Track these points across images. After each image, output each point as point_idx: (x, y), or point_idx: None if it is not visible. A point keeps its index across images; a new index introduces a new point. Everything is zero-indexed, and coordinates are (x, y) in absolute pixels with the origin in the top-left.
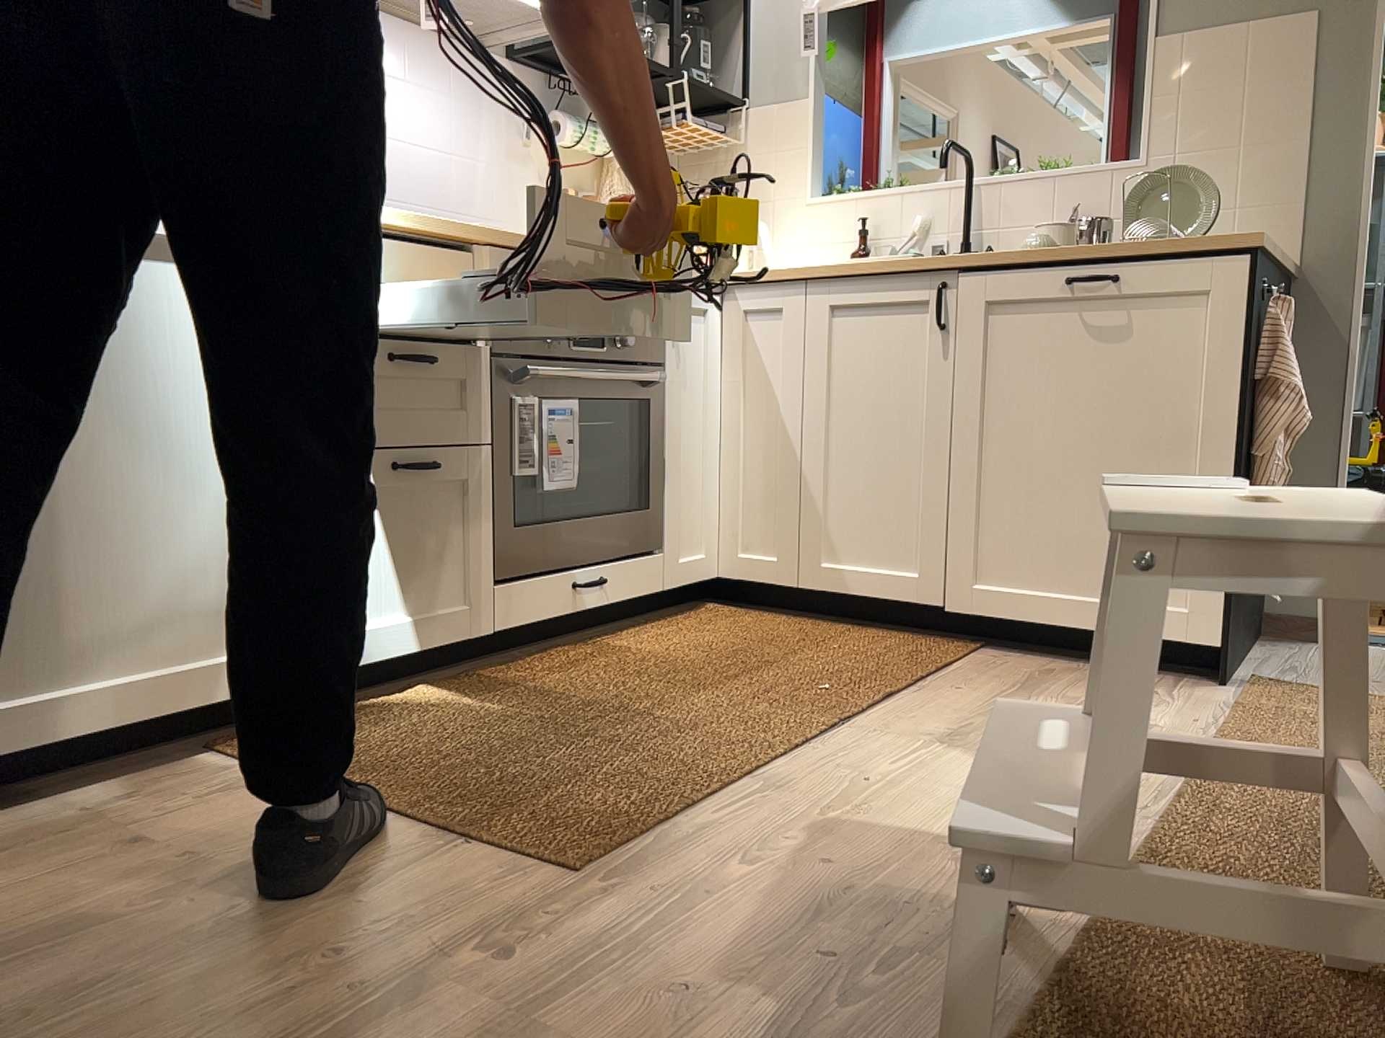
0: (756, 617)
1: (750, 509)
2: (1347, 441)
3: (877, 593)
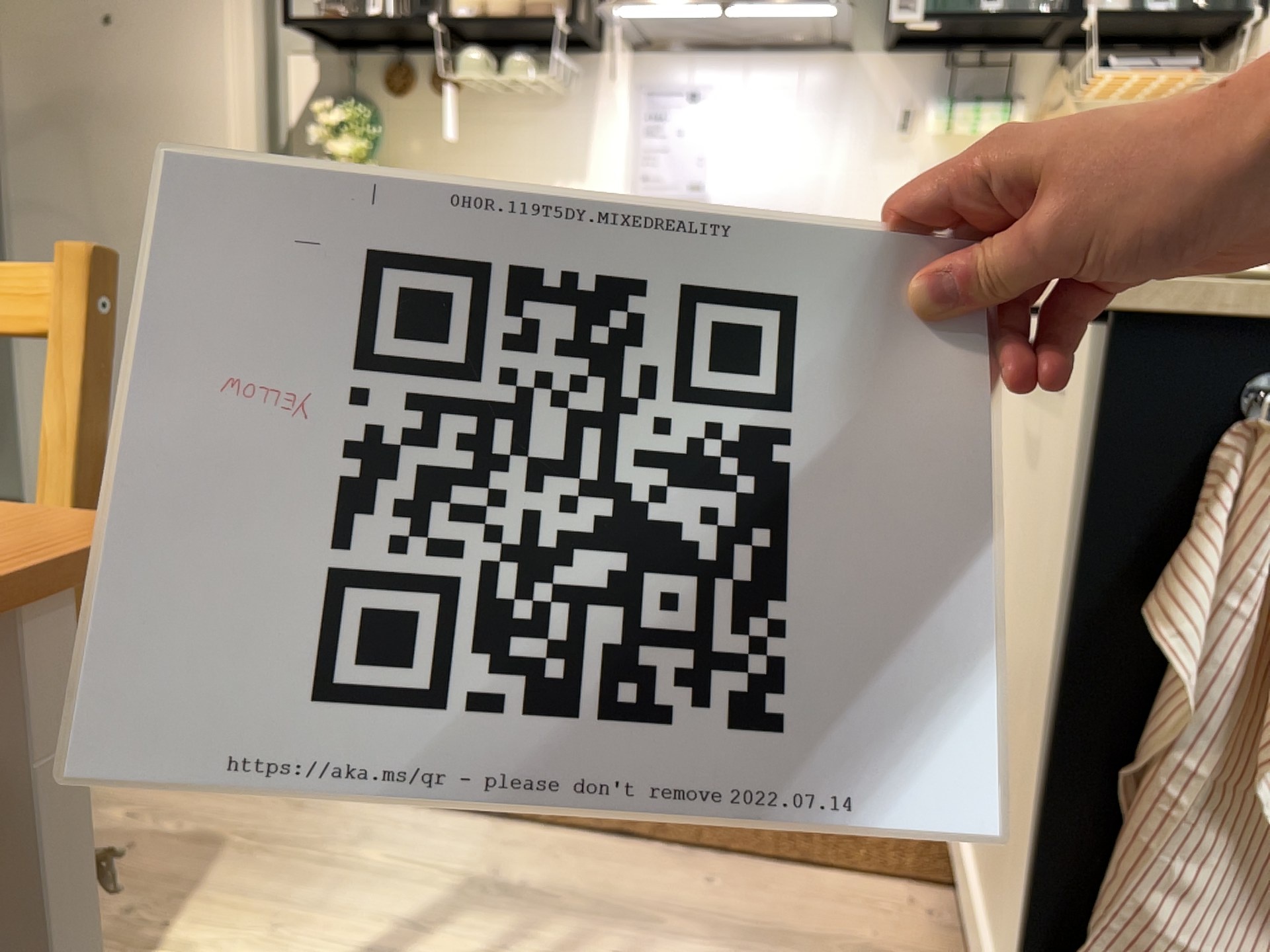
0: None
1: None
2: None
3: None
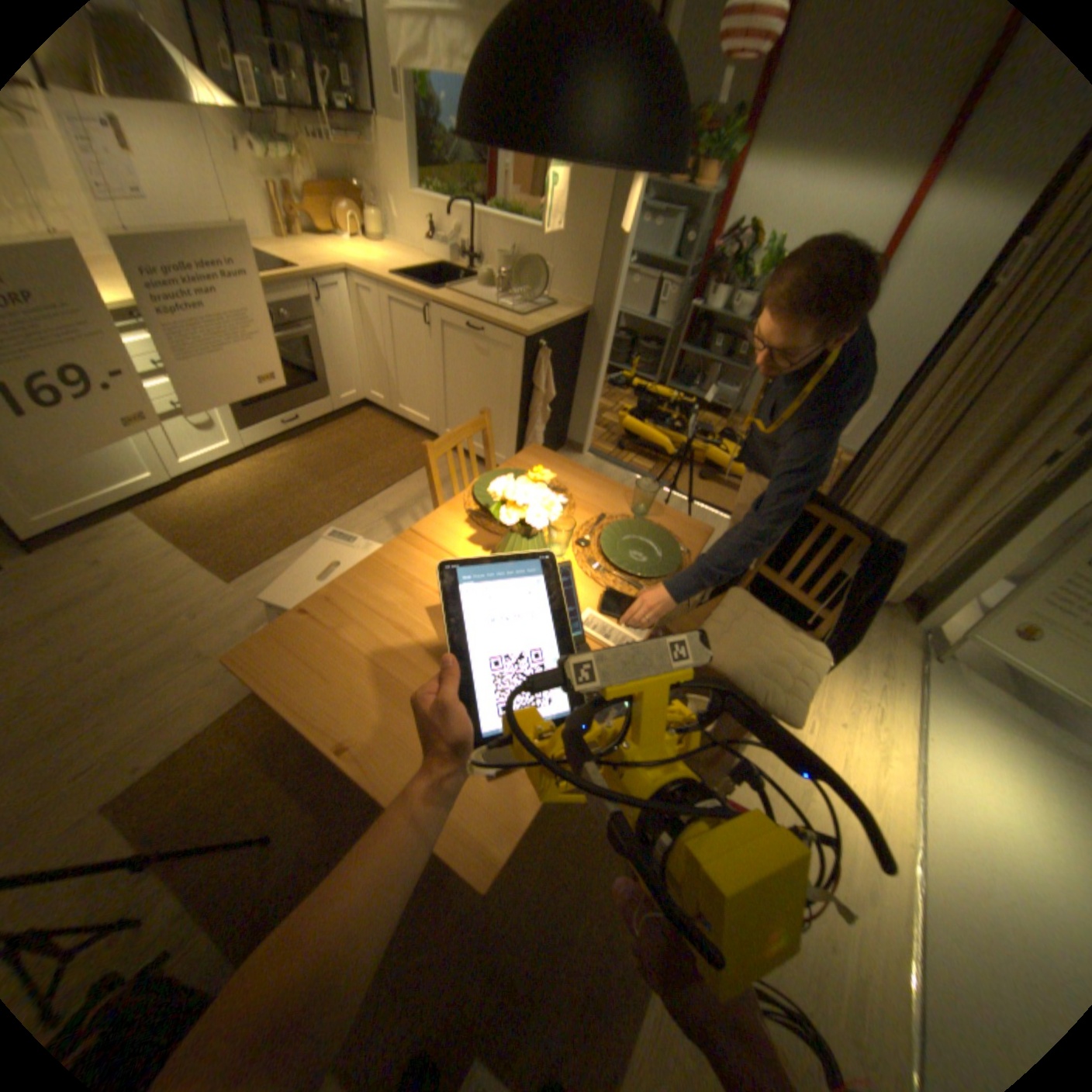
0: (379, 419)
1: (373, 375)
2: (600, 384)
3: (417, 422)
